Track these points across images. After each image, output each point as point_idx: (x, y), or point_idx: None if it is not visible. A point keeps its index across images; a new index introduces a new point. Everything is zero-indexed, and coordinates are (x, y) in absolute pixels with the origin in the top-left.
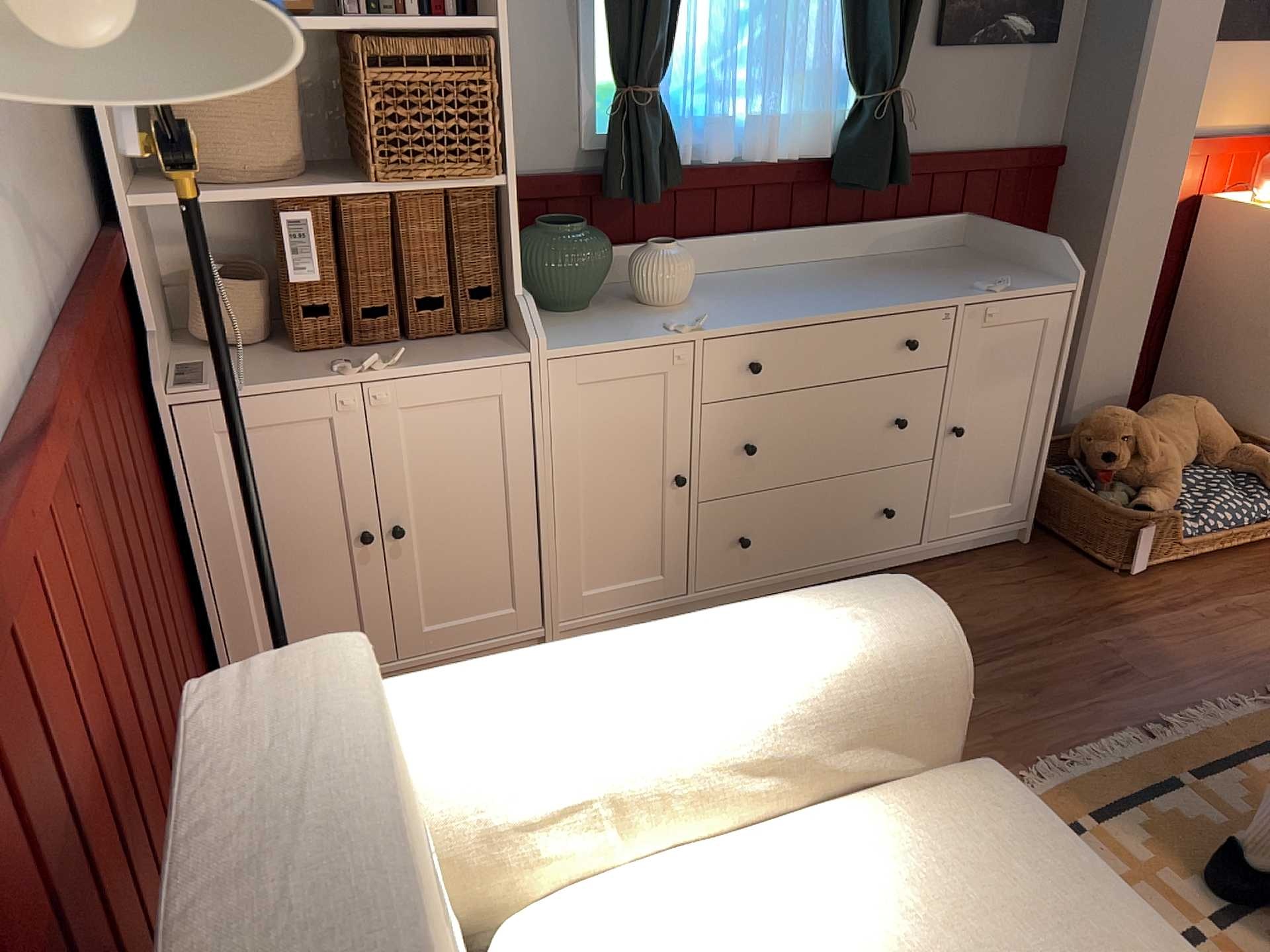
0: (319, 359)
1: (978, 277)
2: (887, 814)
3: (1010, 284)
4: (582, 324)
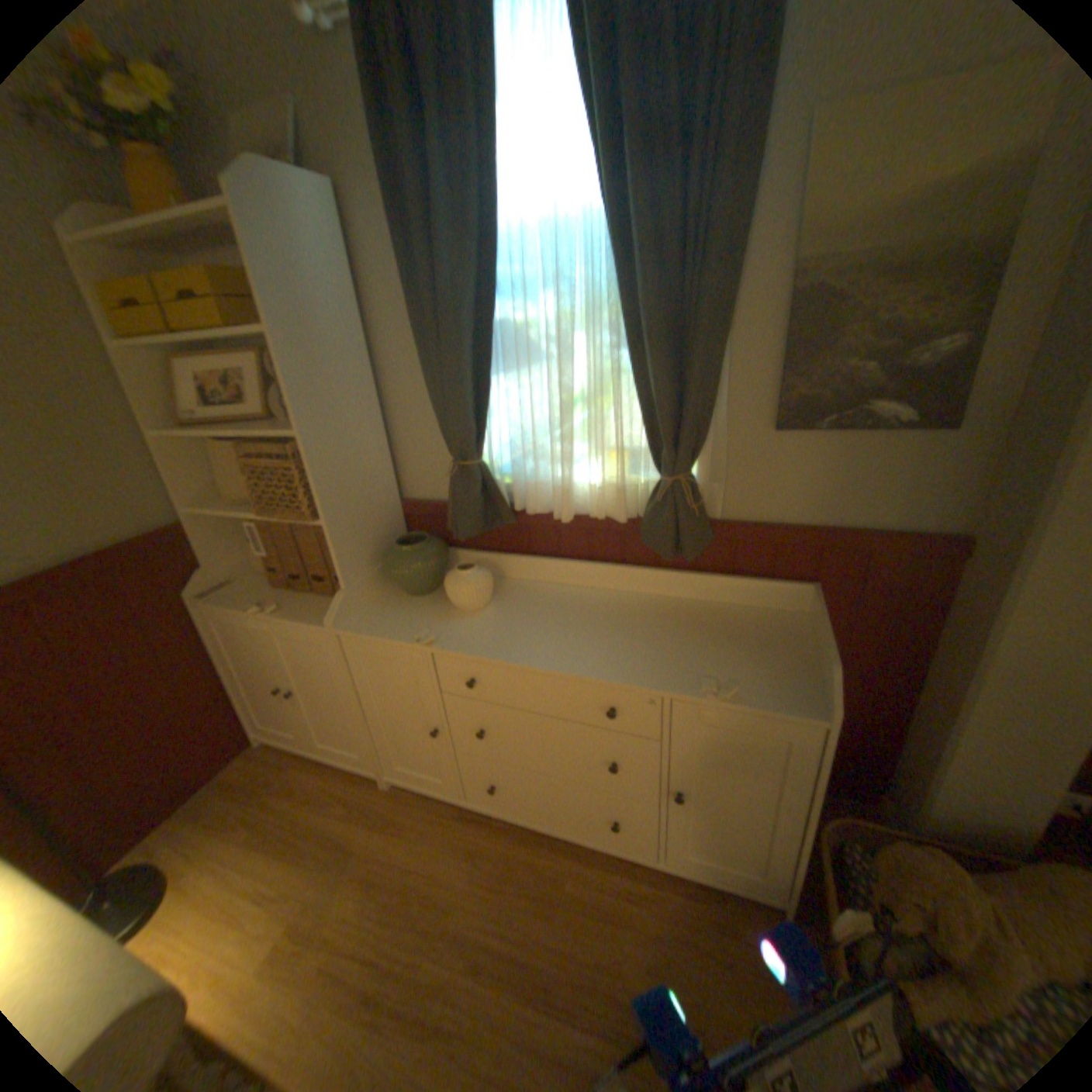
0: (270, 594)
1: (738, 665)
2: None
3: (732, 695)
4: (397, 610)
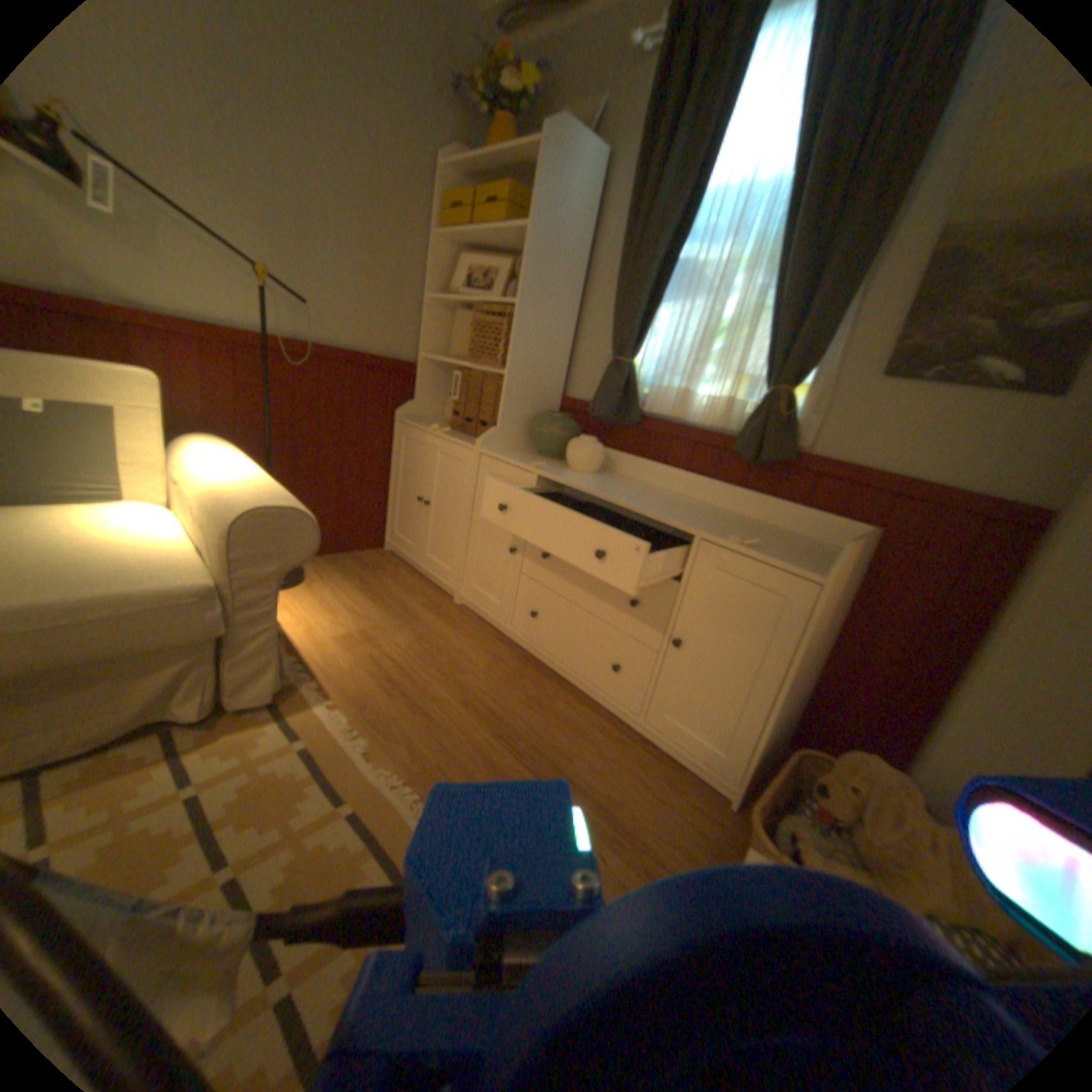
0: (448, 430)
1: (771, 545)
2: (179, 556)
3: (751, 543)
4: (526, 457)
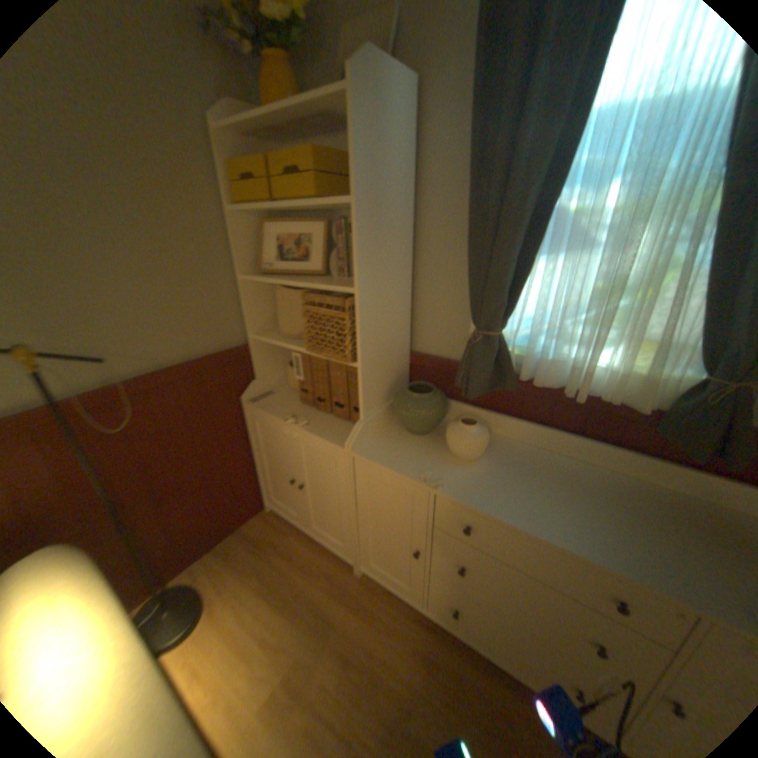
0: (300, 408)
1: None
2: None
3: None
4: (400, 445)
